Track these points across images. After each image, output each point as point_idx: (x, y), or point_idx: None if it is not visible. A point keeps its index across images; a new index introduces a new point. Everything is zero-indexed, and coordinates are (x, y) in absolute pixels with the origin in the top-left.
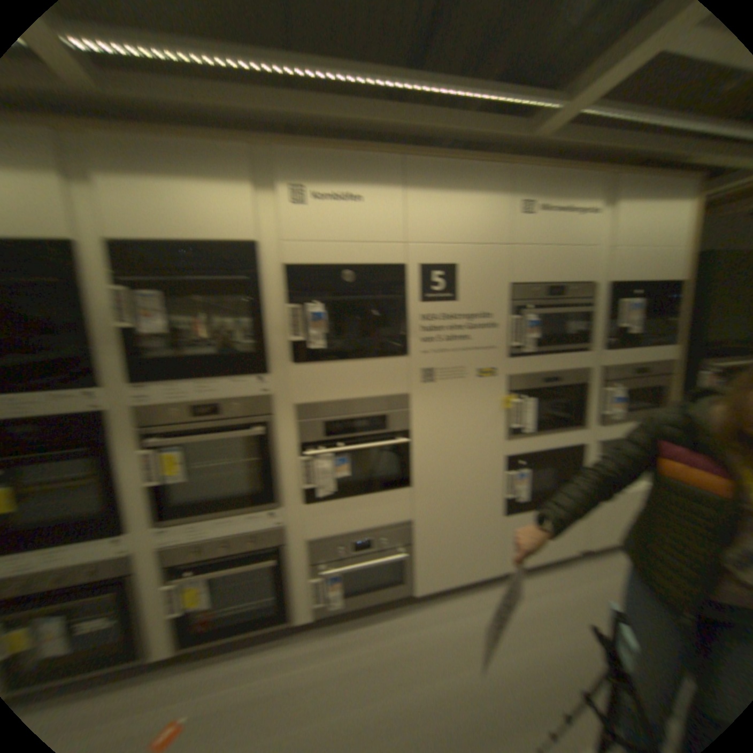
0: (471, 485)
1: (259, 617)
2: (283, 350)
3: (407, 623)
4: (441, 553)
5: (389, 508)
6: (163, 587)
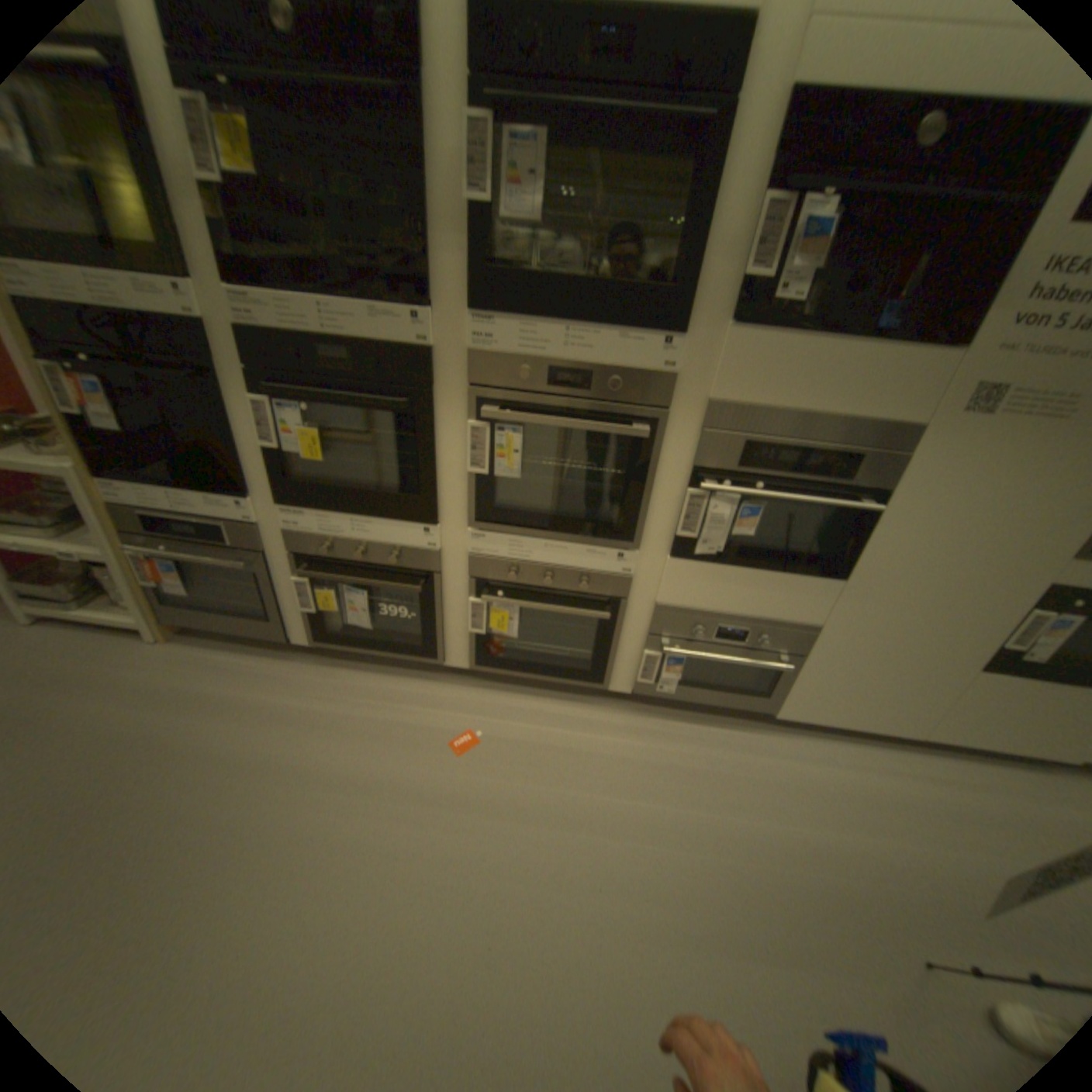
0: (960, 610)
1: (573, 666)
2: (731, 294)
3: (759, 744)
4: (850, 683)
5: (801, 600)
6: (482, 600)
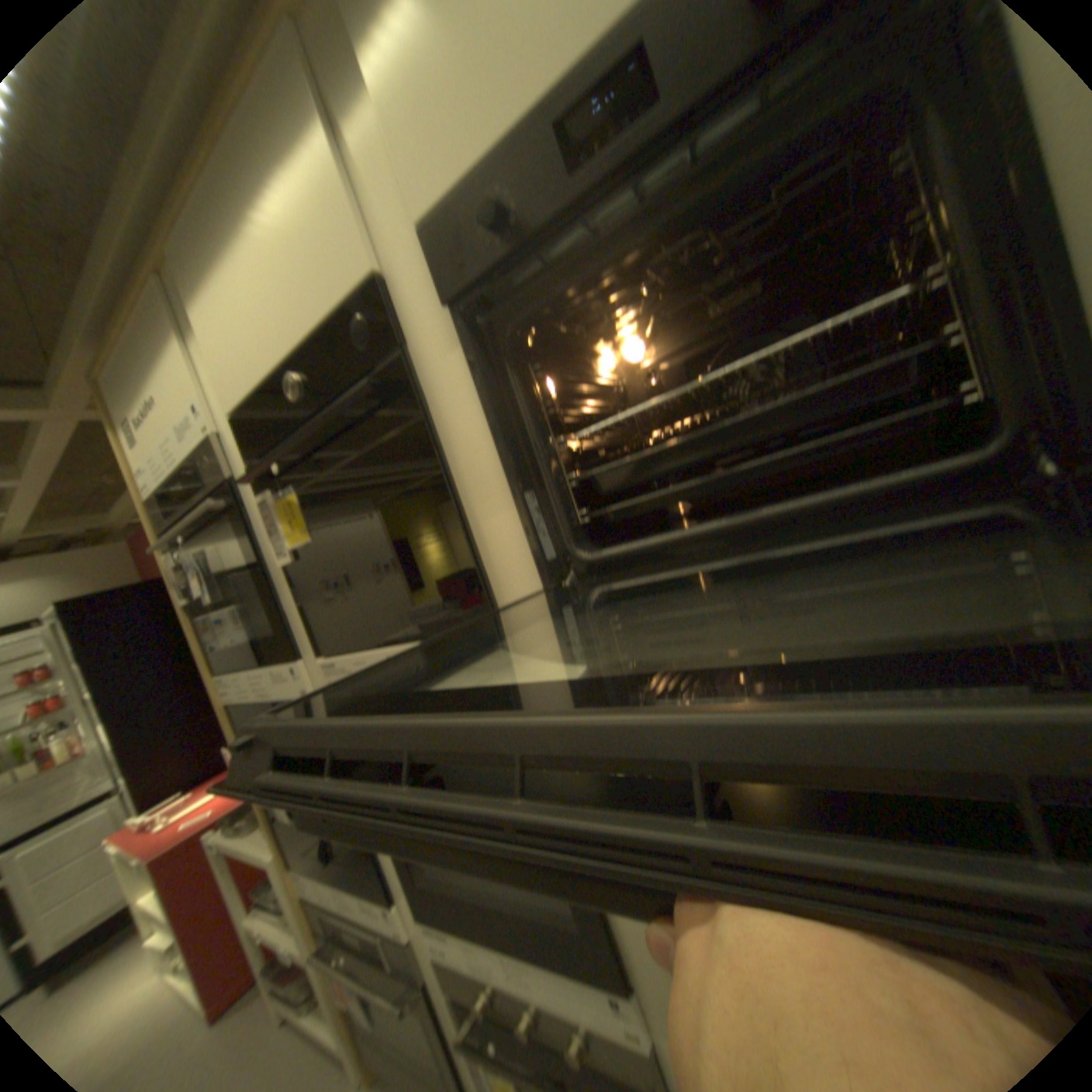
0: None
1: None
2: None
3: None
4: None
5: None
6: None
